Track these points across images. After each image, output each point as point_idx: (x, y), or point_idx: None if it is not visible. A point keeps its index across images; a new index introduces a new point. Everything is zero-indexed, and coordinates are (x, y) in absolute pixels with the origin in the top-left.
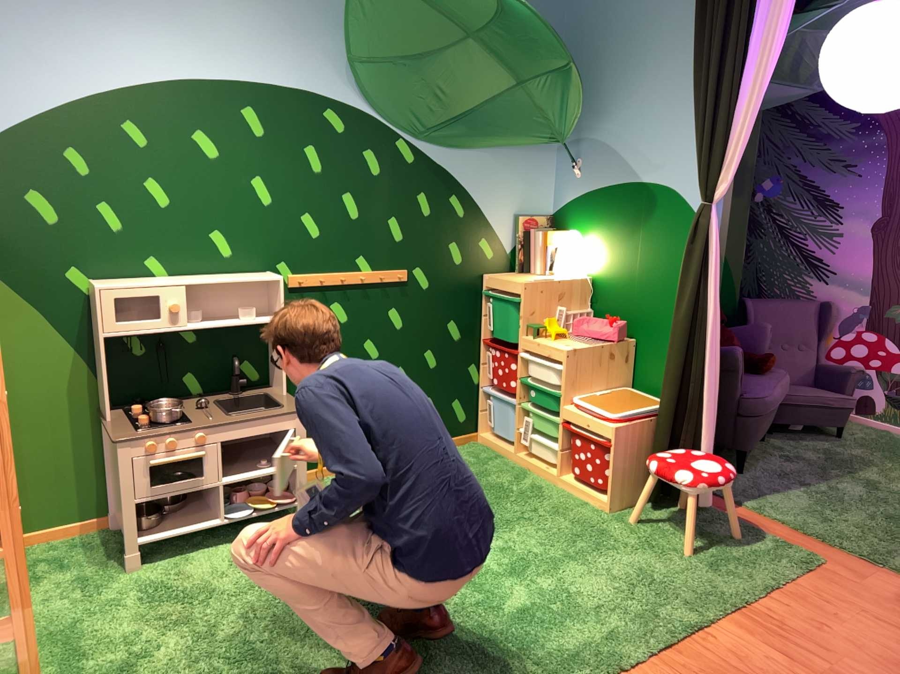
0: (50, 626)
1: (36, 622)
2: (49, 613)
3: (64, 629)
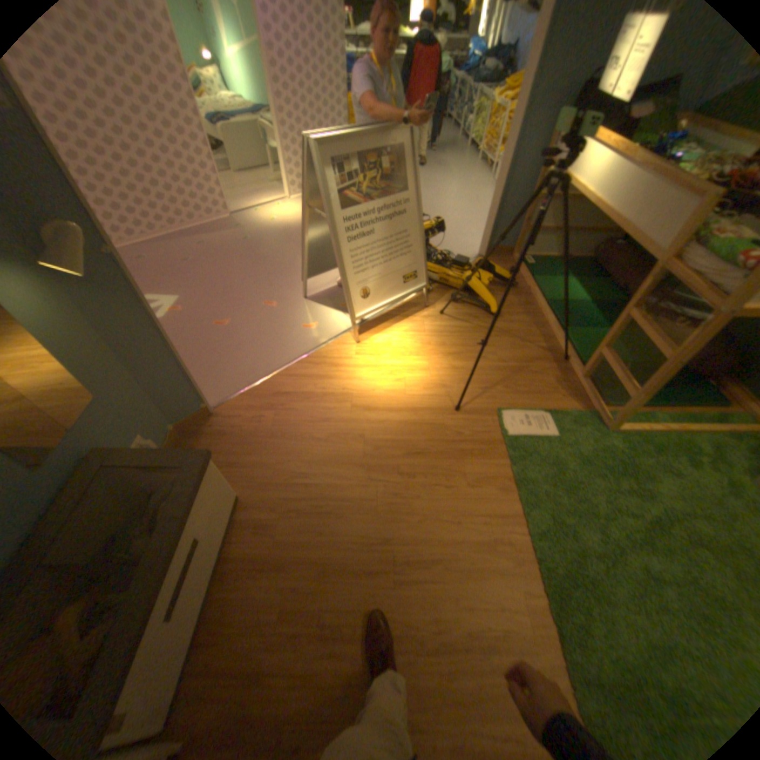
0: (686, 442)
1: (689, 437)
2: (699, 442)
3: (683, 447)
